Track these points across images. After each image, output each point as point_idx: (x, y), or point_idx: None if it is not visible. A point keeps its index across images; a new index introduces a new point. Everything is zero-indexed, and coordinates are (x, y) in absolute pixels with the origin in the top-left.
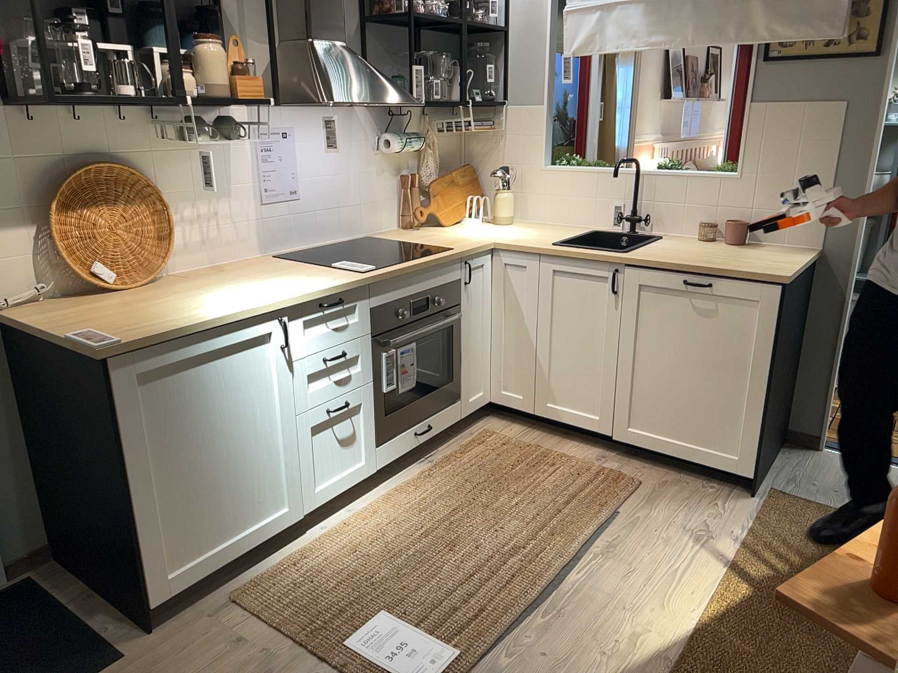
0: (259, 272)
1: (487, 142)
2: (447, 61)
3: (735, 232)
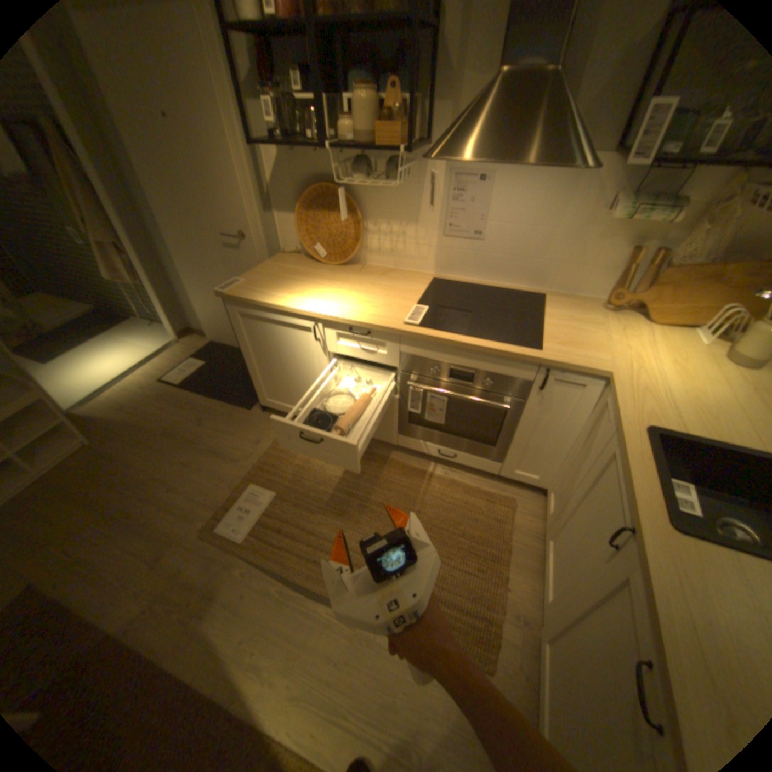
0: (388, 285)
1: None
2: None
3: None
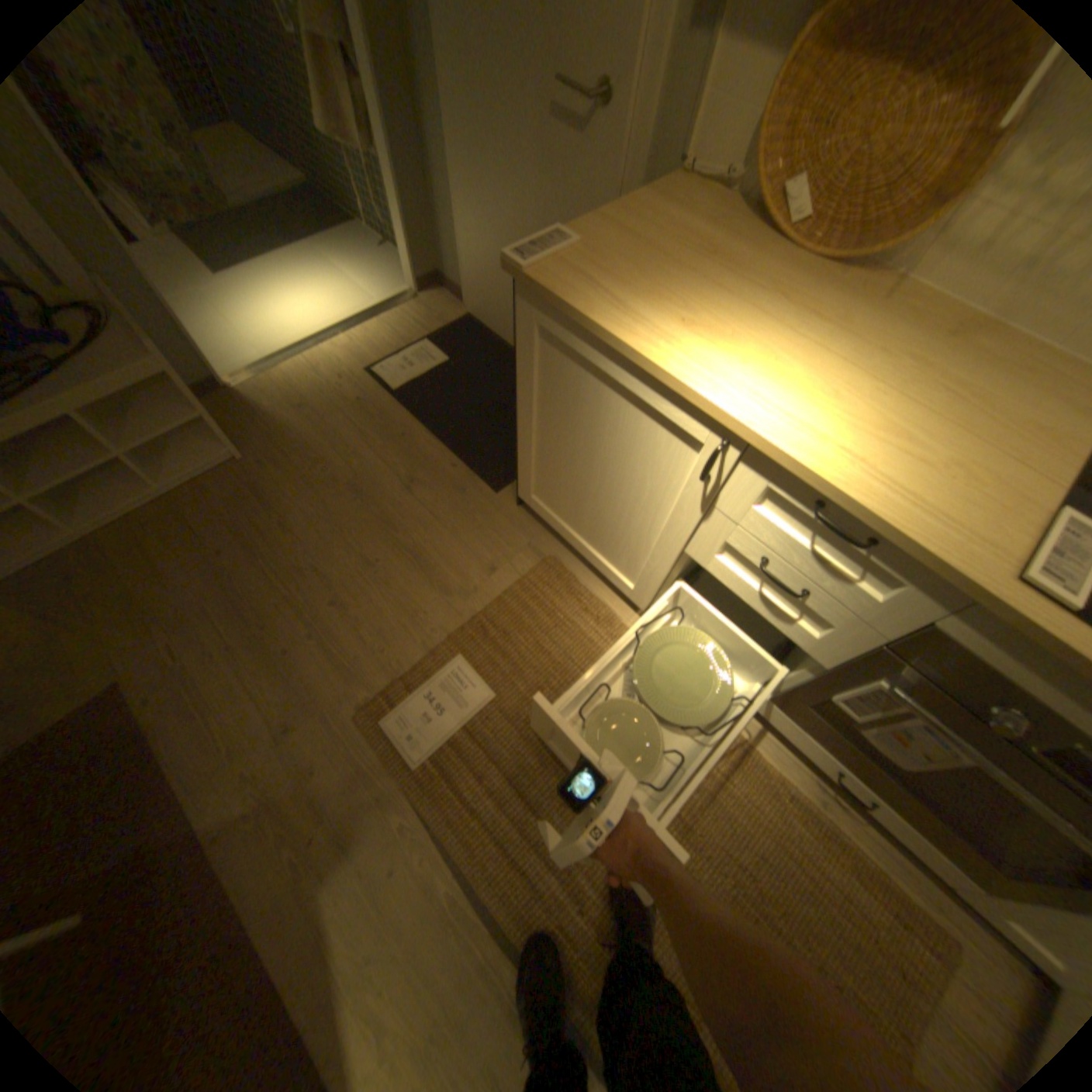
0: (976, 383)
1: None
2: None
3: None
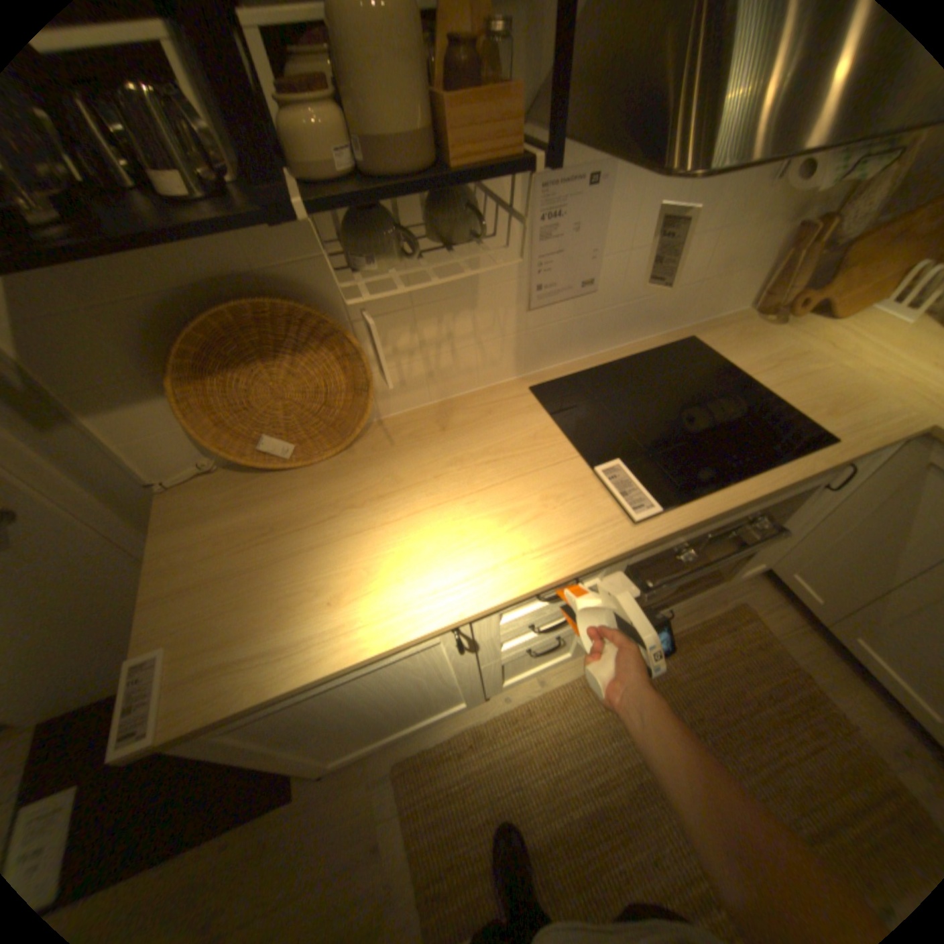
0: (486, 445)
1: None
2: None
3: None
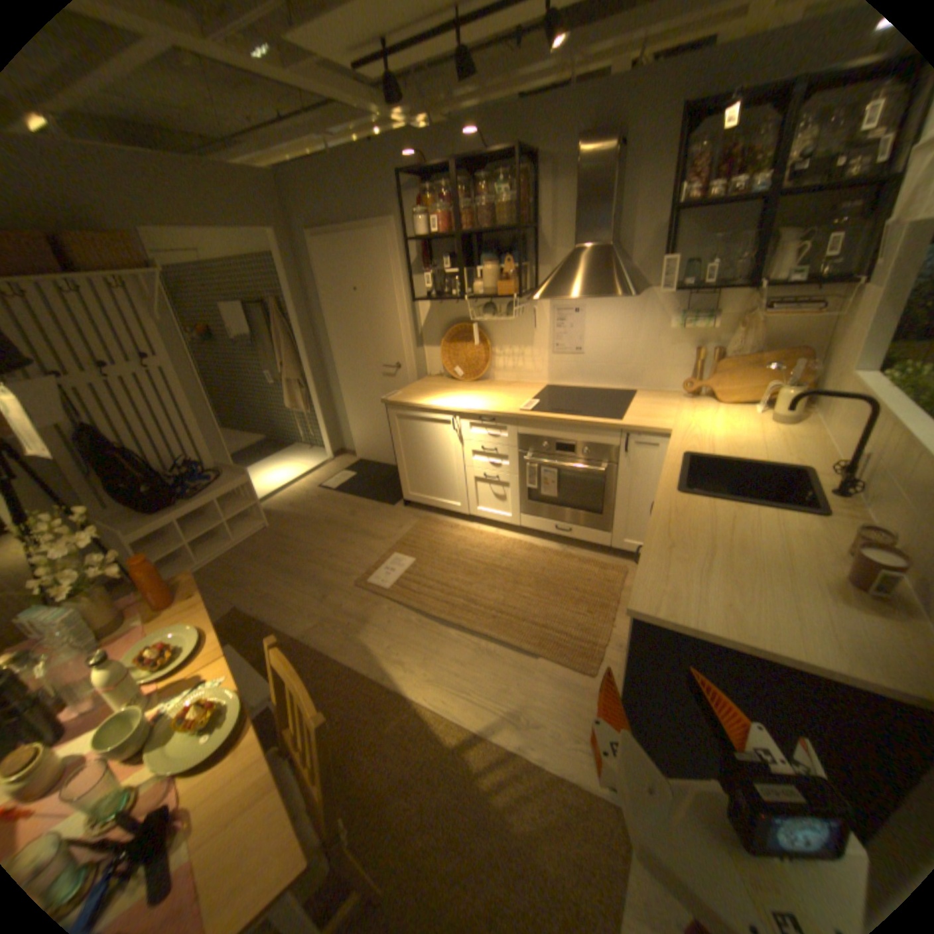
0: (509, 391)
1: (844, 326)
2: (787, 232)
3: (856, 566)
